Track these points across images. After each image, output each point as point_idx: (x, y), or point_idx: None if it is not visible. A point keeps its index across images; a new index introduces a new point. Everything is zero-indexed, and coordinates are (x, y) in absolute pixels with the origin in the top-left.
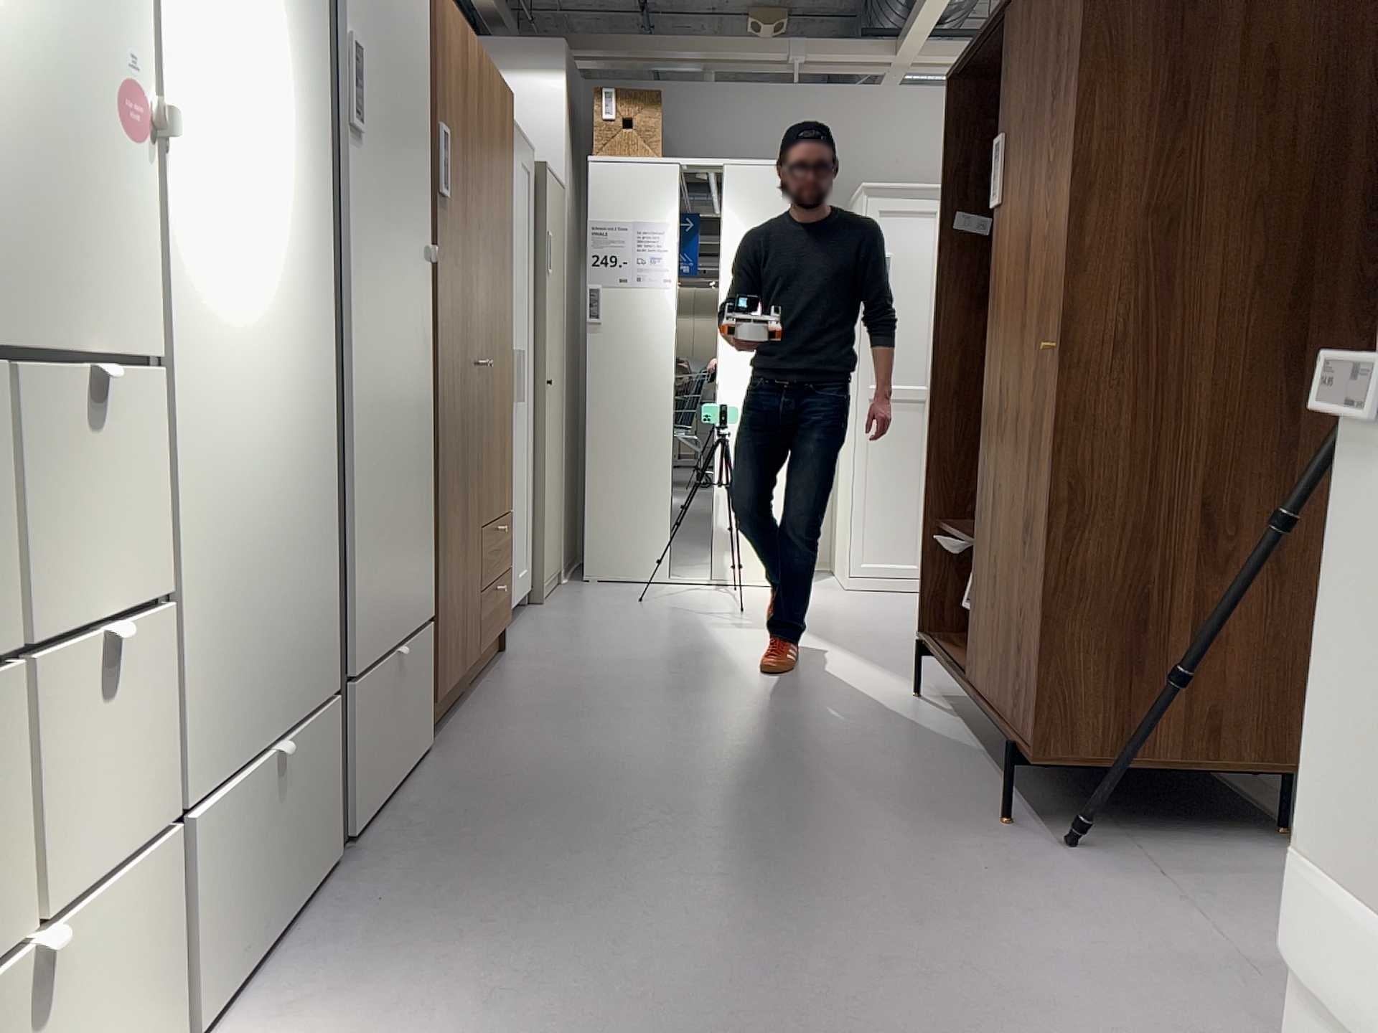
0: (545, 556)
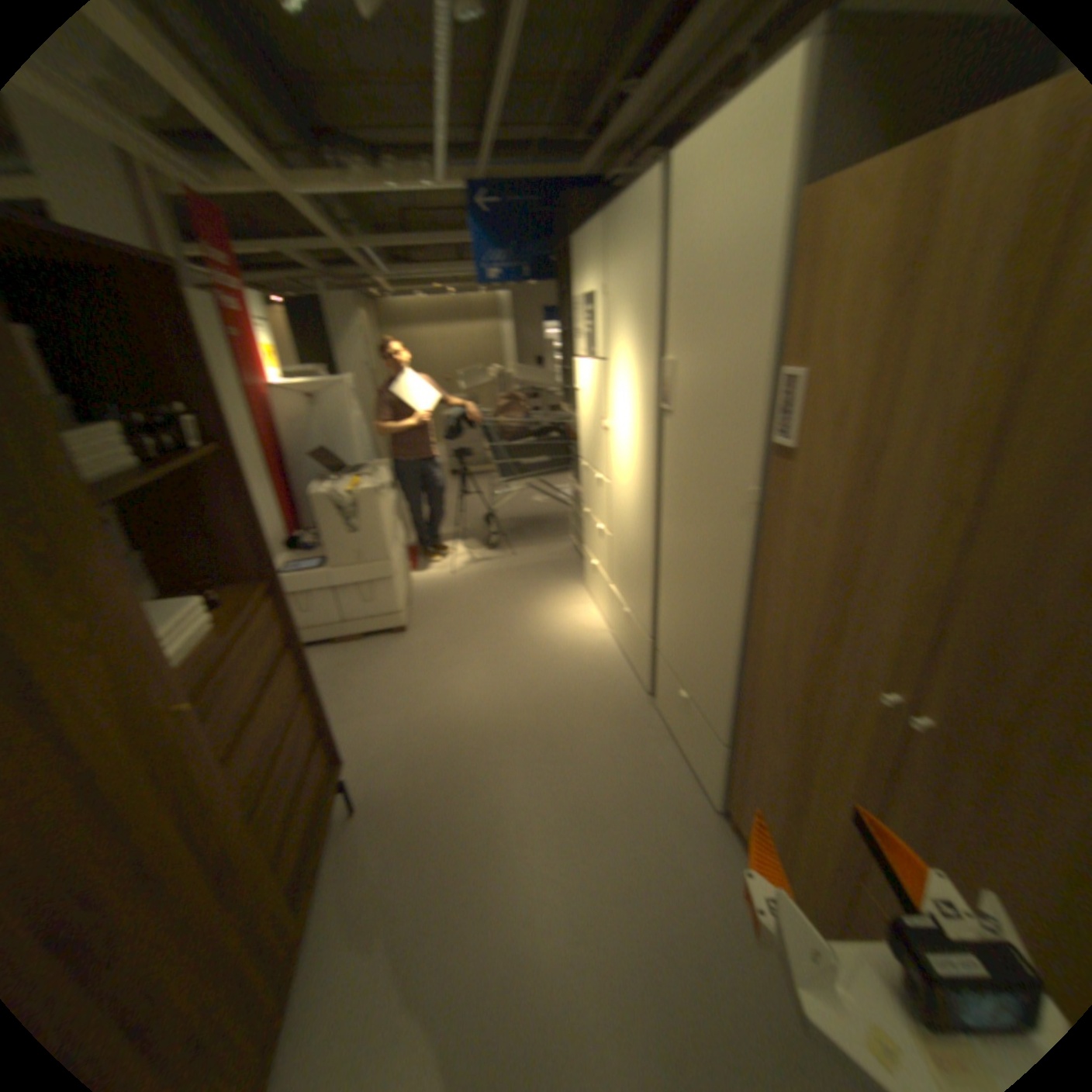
0: None
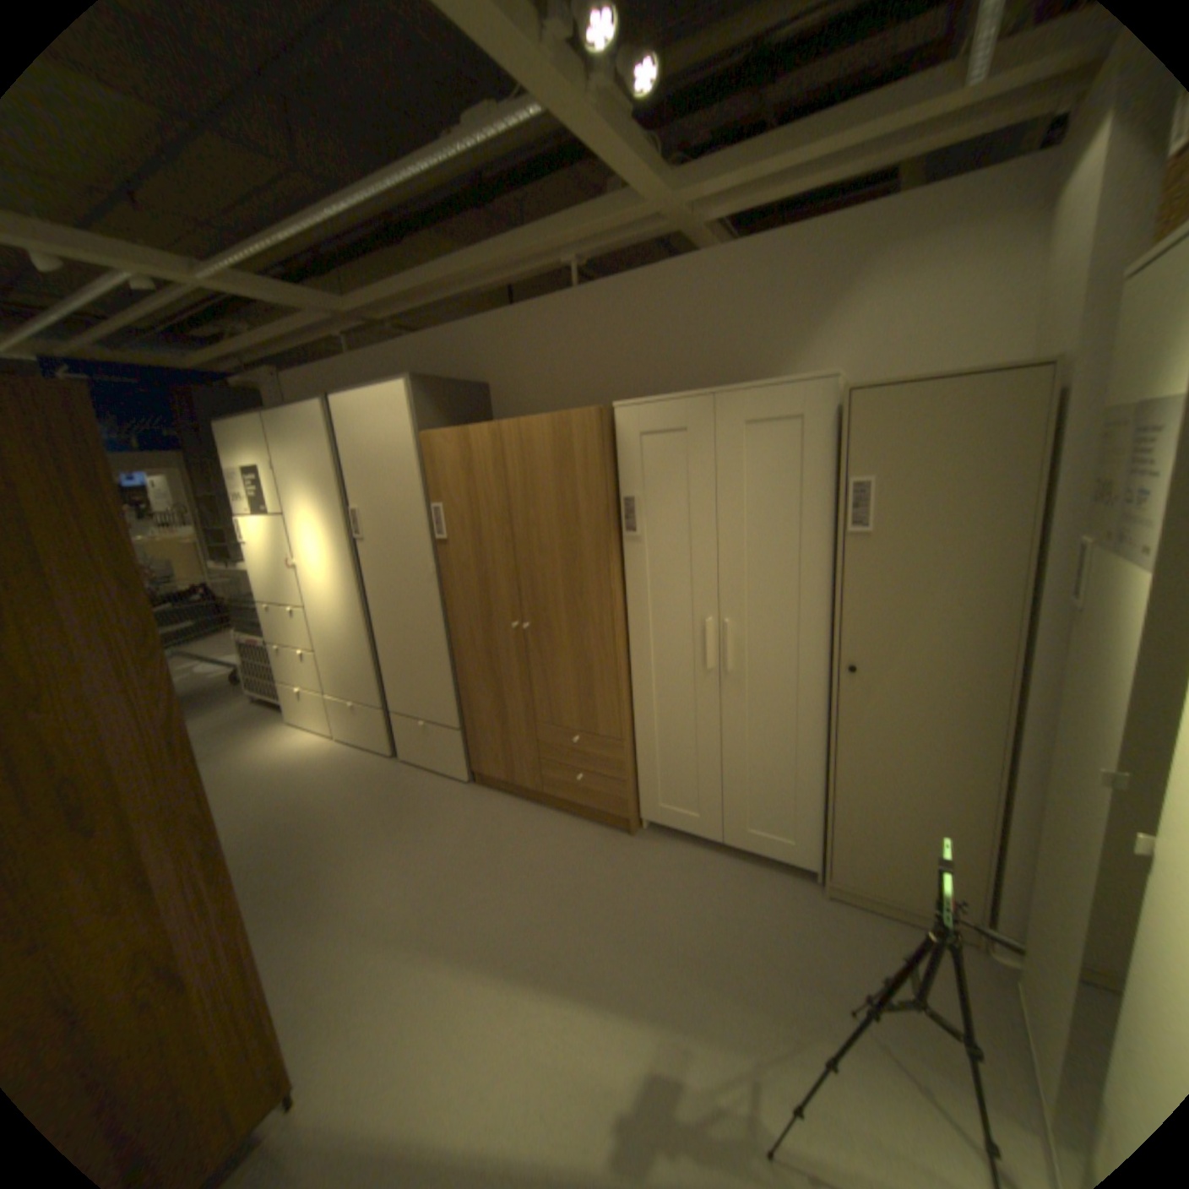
0: (839, 857)
